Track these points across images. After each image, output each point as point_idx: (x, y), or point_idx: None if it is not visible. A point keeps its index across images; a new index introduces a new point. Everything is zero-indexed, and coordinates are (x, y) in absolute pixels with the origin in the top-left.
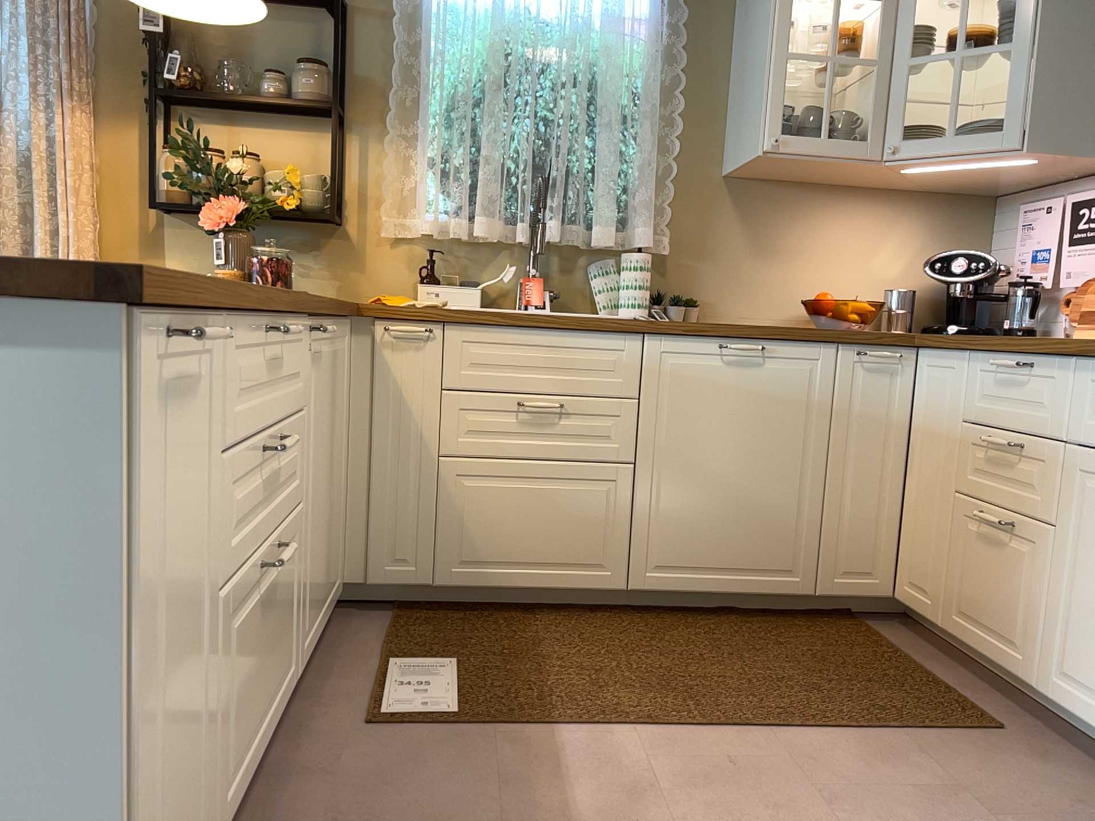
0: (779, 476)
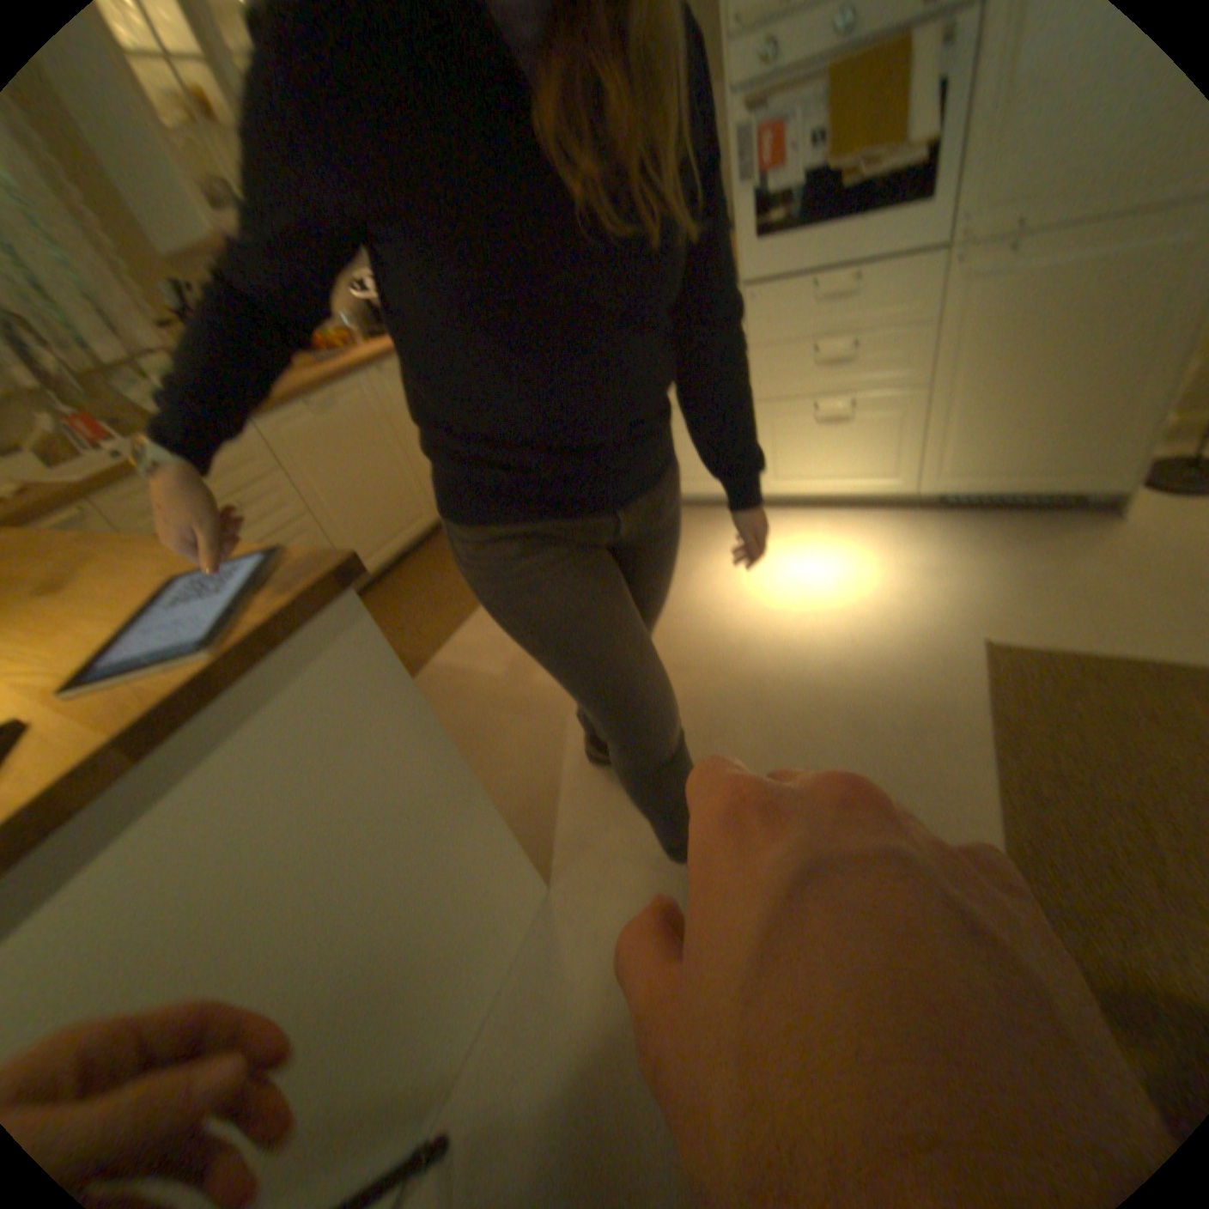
0: (386, 469)
